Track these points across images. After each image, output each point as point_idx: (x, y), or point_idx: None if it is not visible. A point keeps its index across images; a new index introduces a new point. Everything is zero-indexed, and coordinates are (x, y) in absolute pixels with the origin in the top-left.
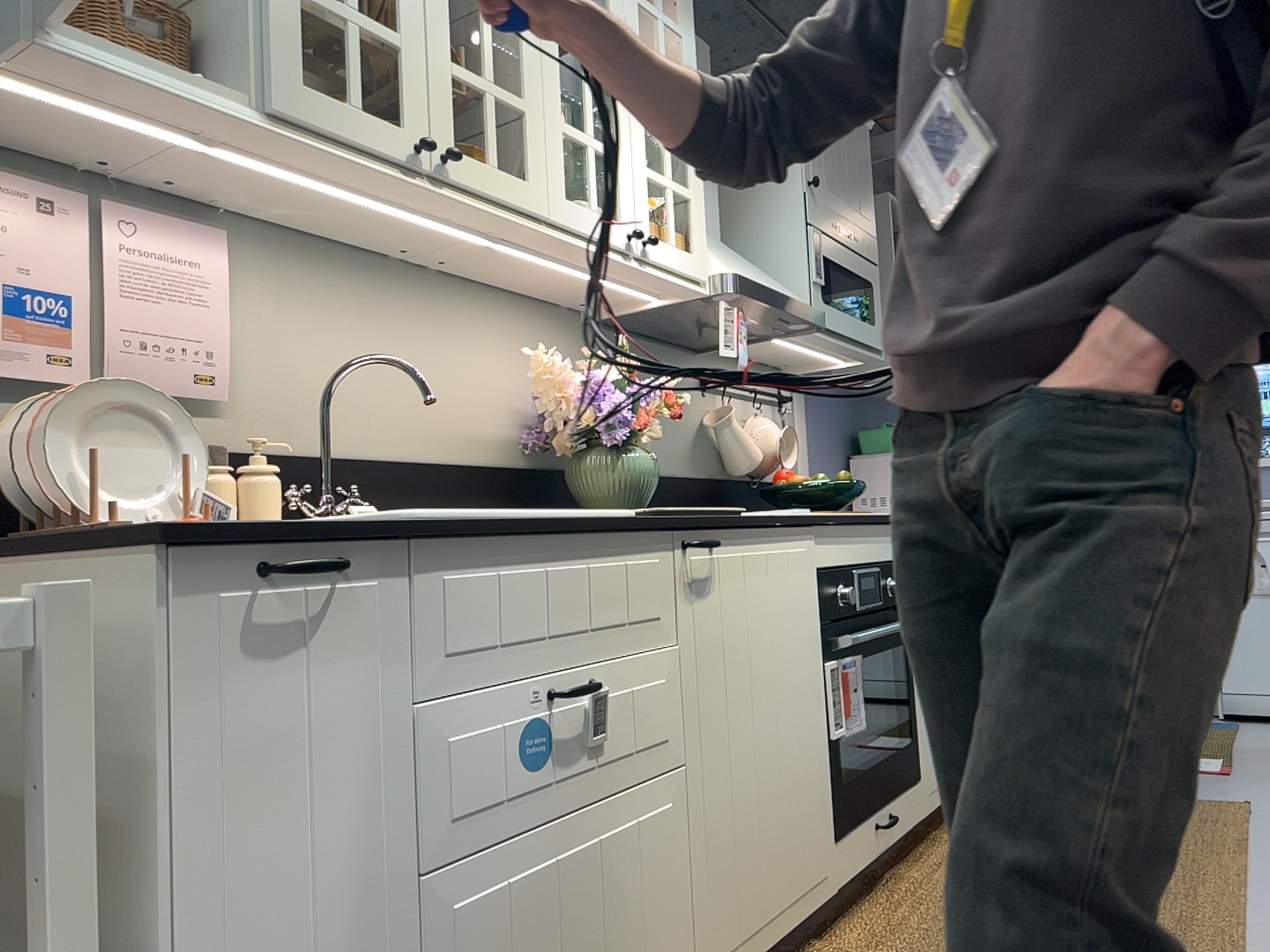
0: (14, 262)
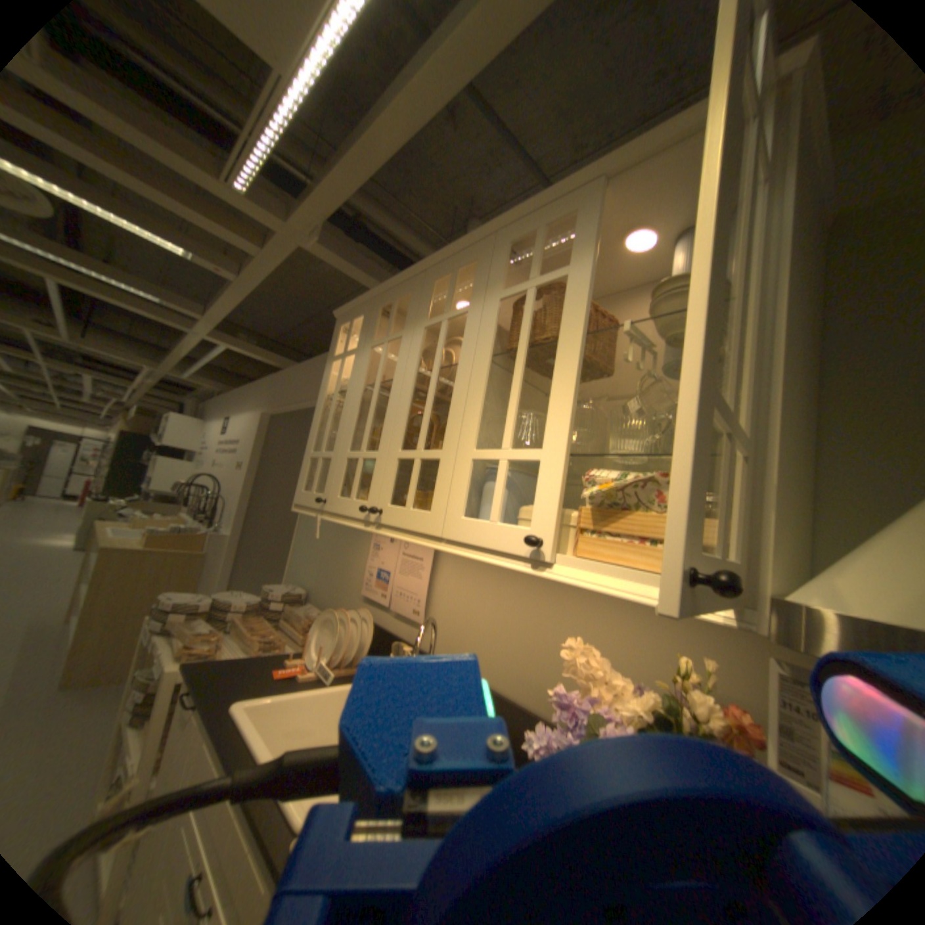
0: (382, 560)
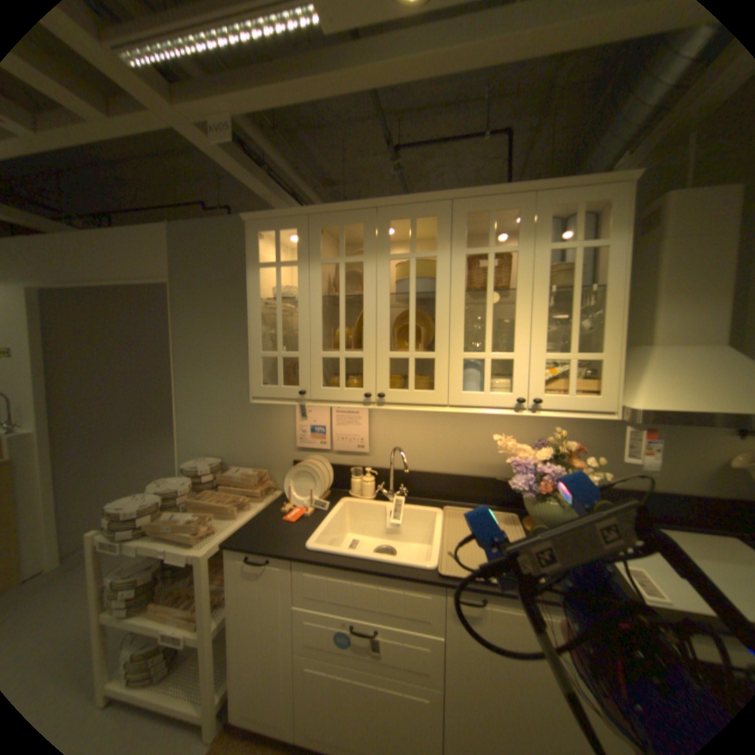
0: (313, 420)
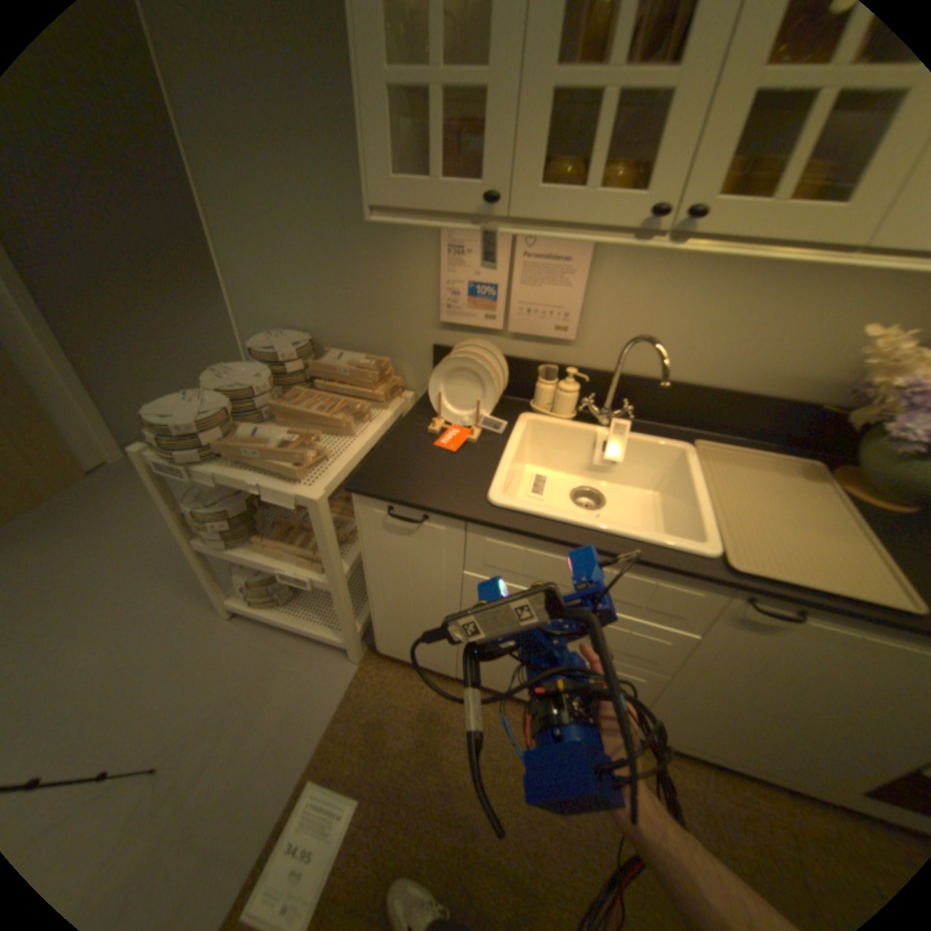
0: (474, 269)
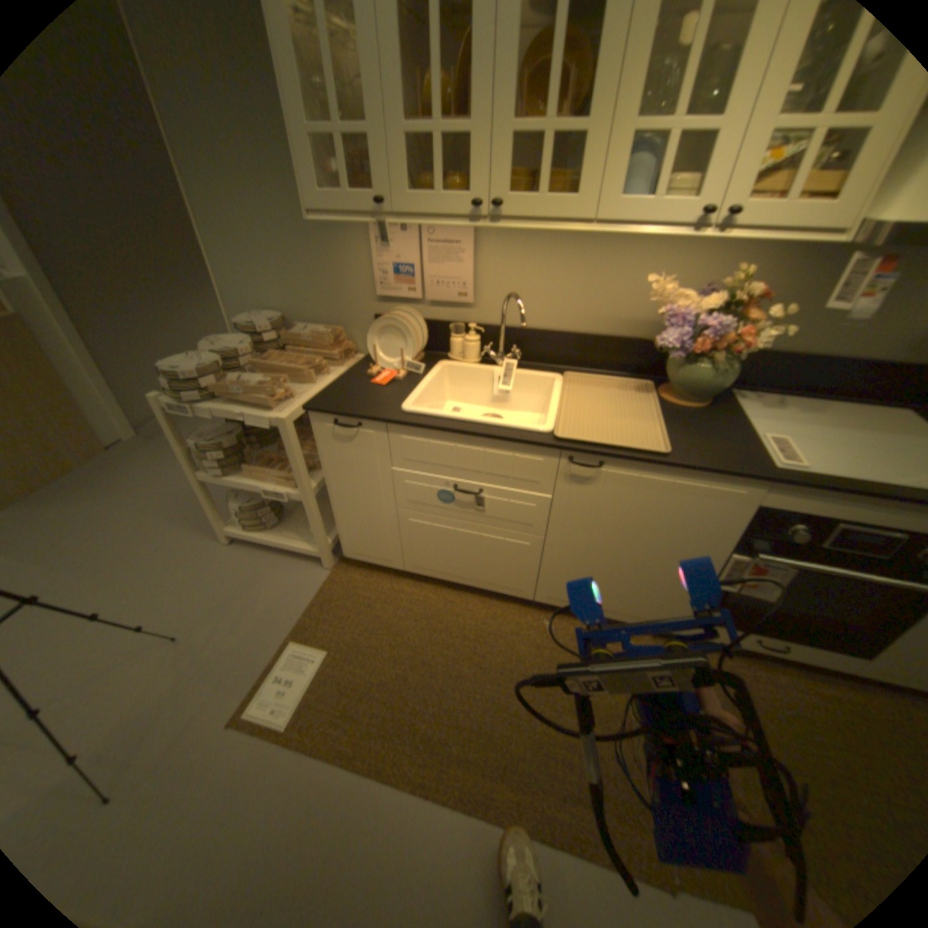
0: (395, 256)
